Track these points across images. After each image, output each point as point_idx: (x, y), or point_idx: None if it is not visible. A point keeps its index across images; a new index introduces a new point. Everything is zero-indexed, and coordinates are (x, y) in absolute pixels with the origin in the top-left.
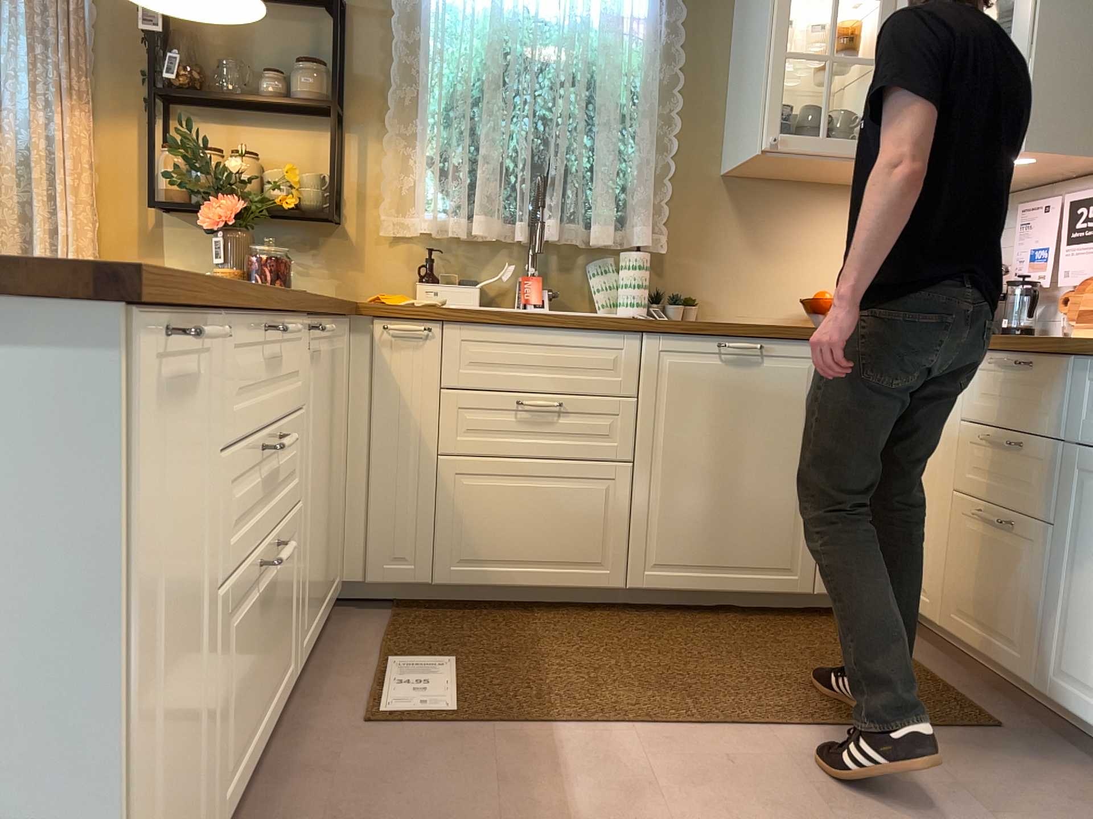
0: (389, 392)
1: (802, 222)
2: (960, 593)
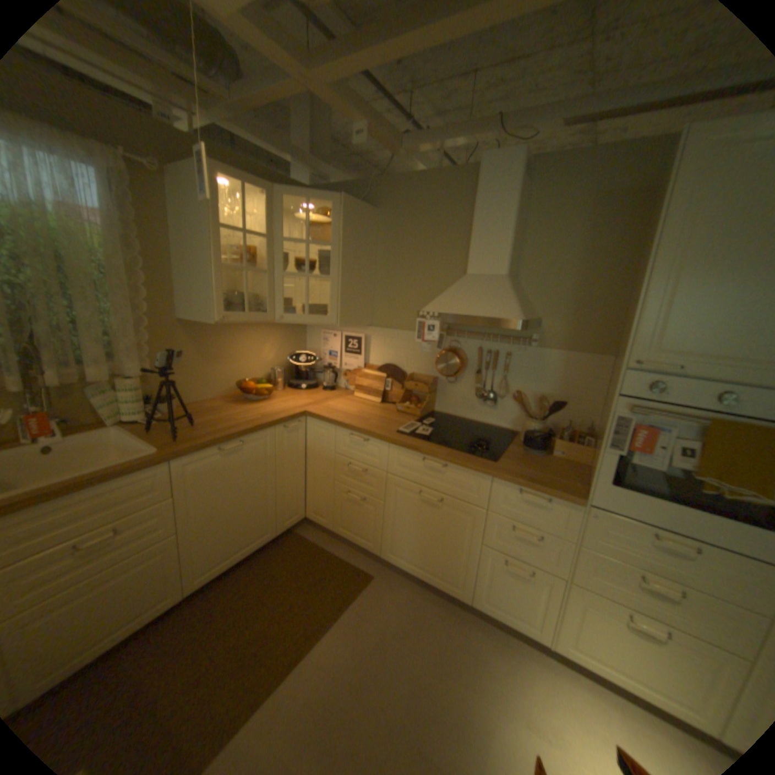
0: None
1: (226, 342)
2: (340, 520)
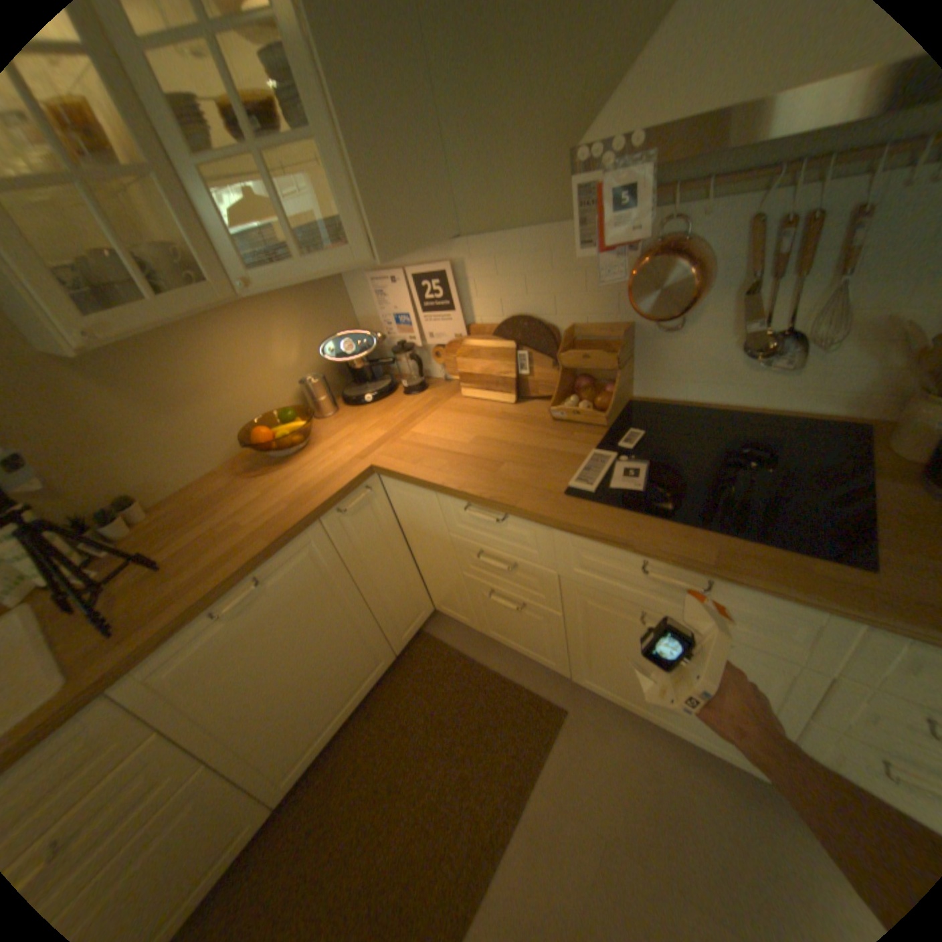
0: None
1: (184, 360)
2: (491, 623)
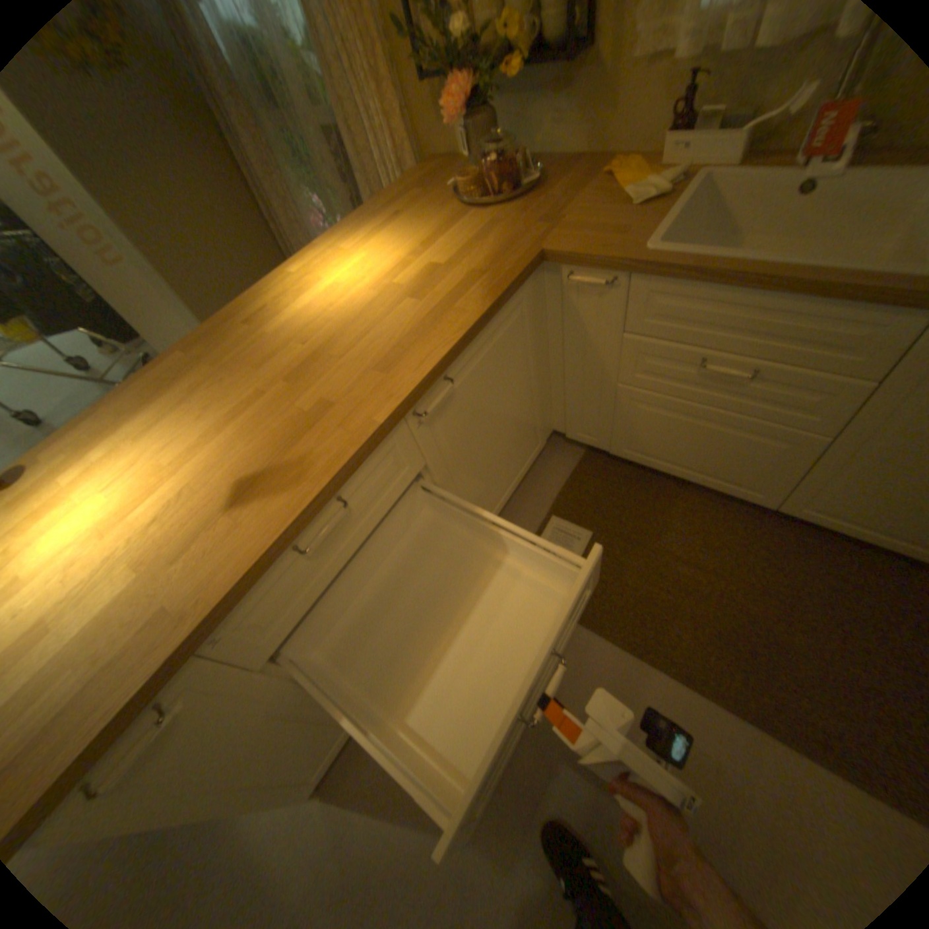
0: (577, 329)
1: None
2: None
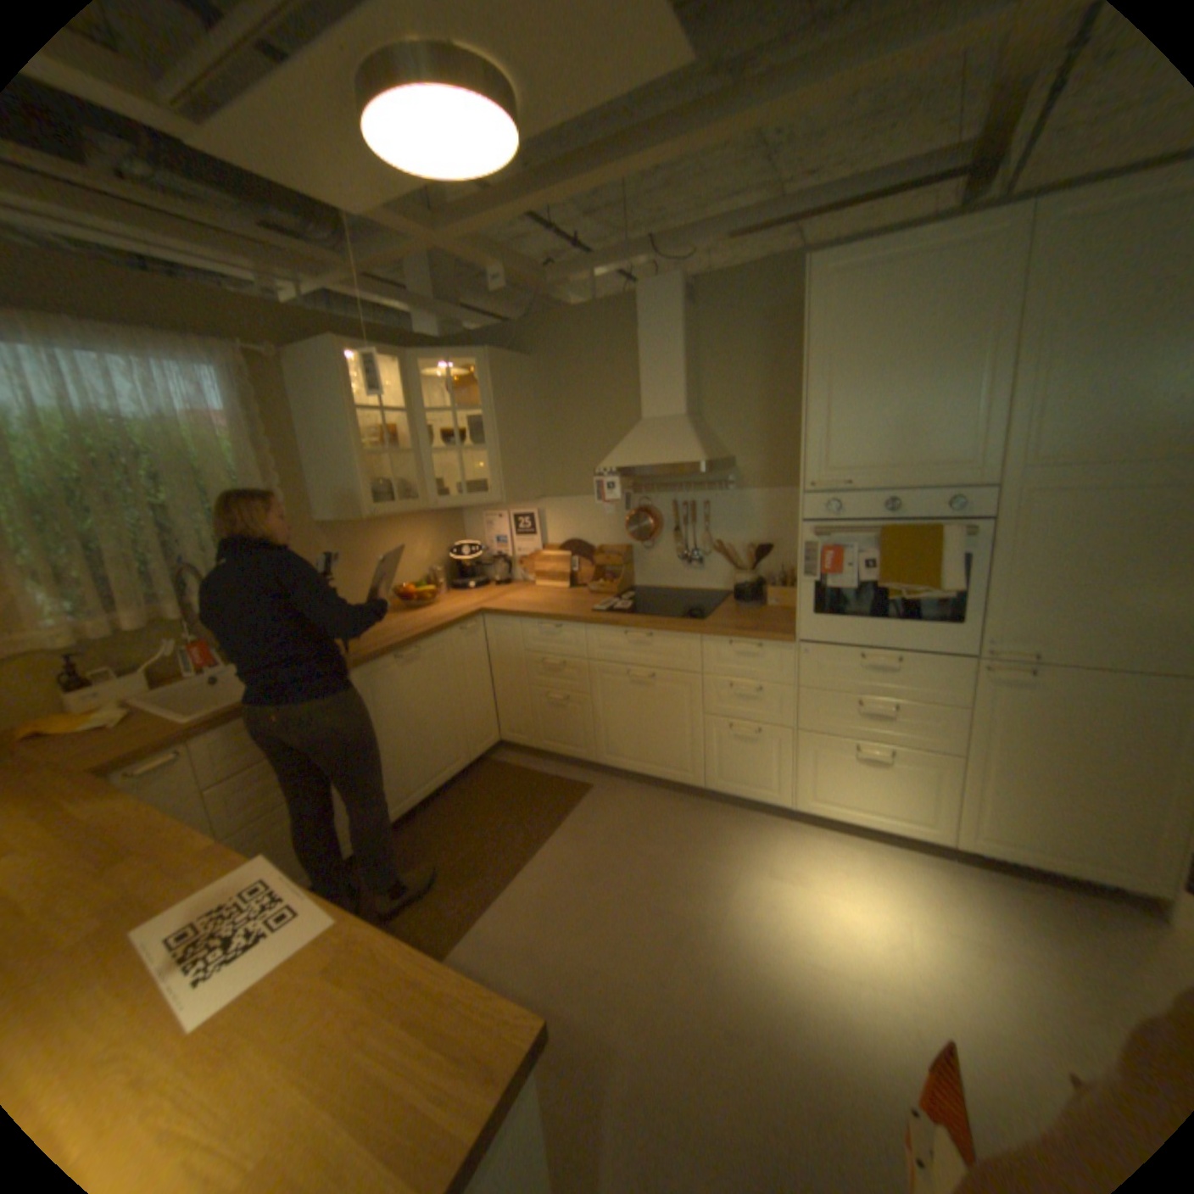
0: None
1: (371, 543)
2: (543, 732)
